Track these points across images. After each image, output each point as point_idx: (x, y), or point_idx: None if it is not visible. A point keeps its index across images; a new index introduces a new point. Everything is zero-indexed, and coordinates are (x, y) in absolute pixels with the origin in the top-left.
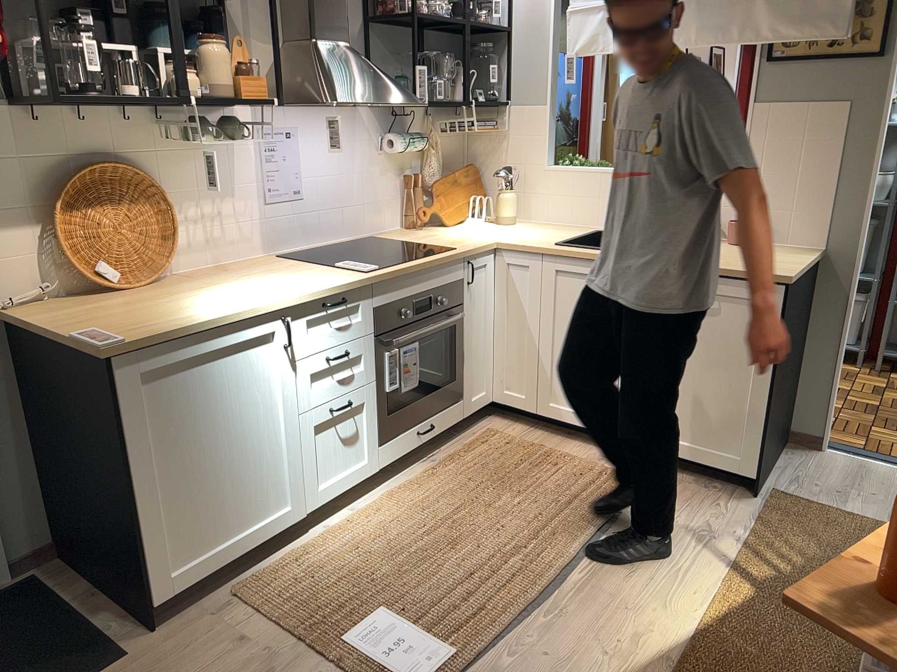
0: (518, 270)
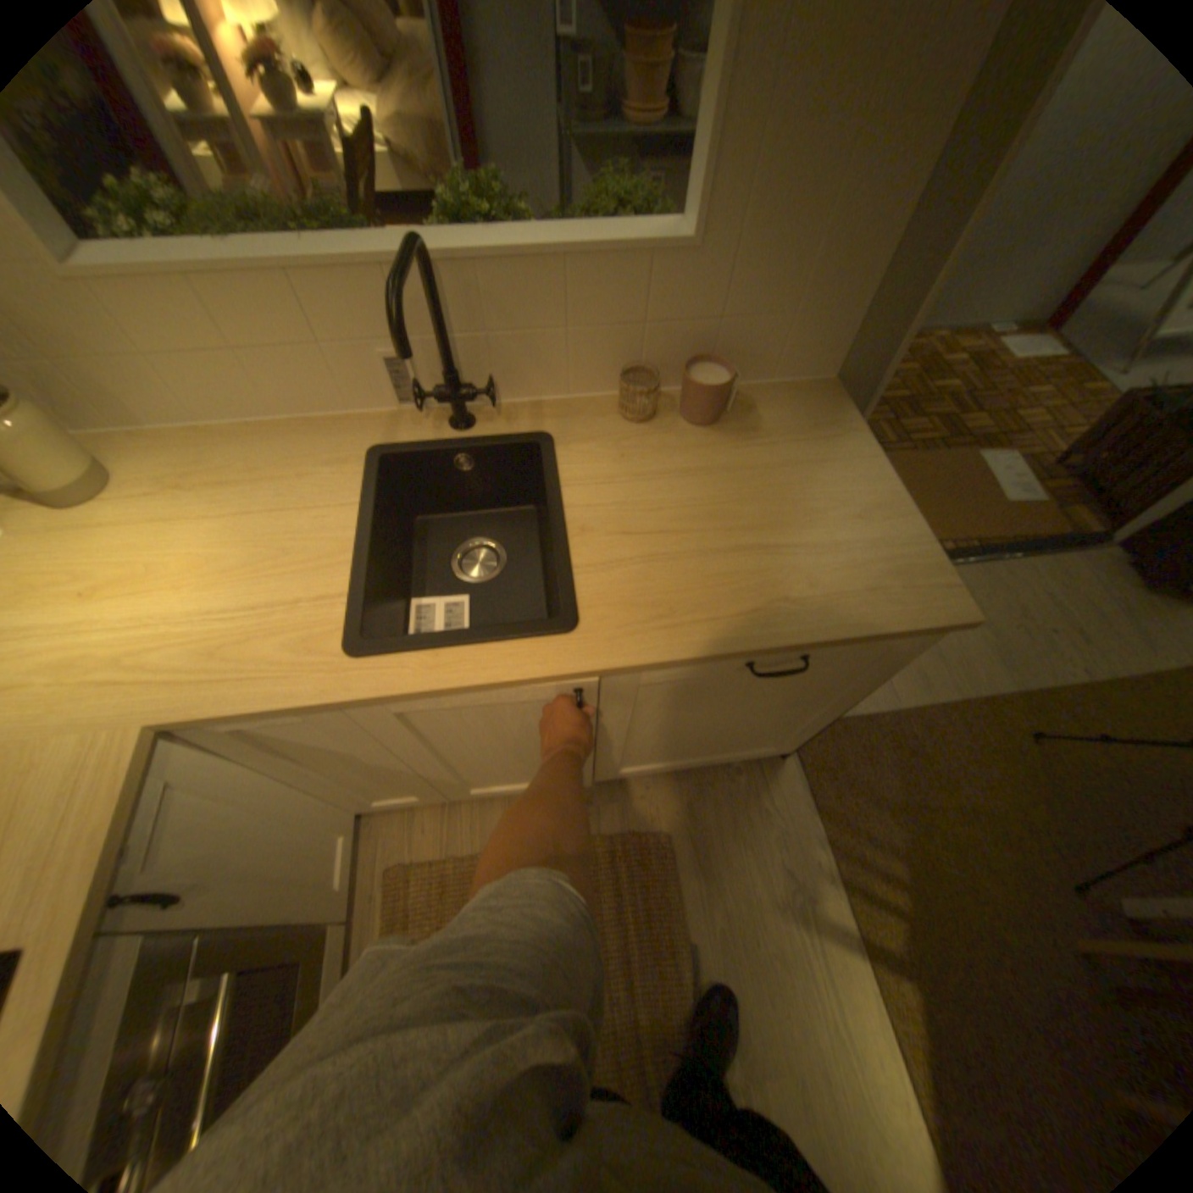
0: (267, 728)
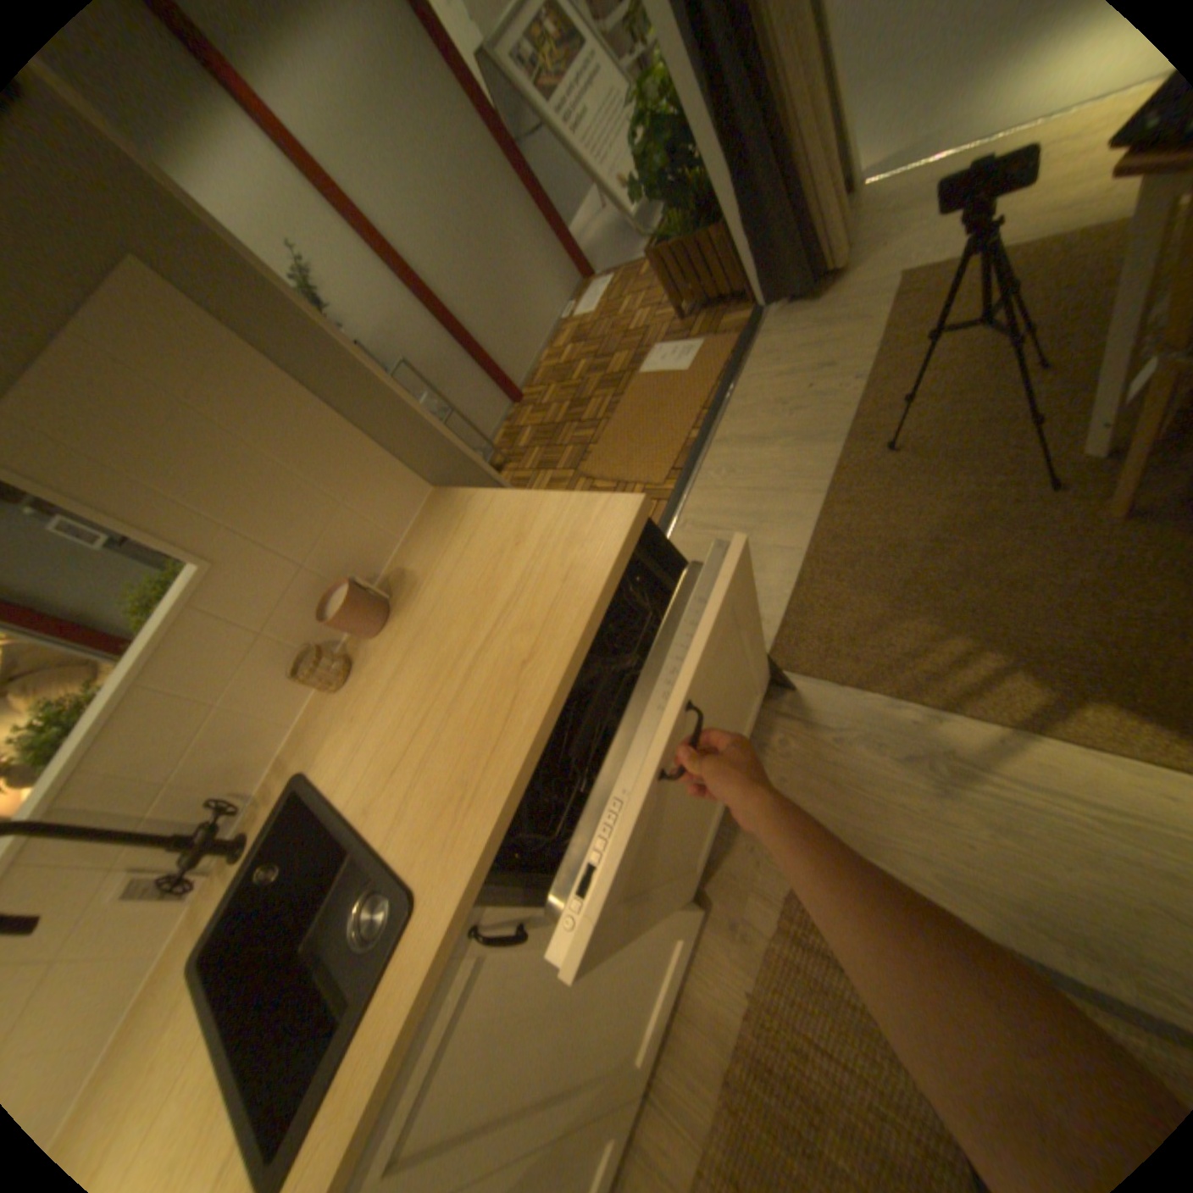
0: None
